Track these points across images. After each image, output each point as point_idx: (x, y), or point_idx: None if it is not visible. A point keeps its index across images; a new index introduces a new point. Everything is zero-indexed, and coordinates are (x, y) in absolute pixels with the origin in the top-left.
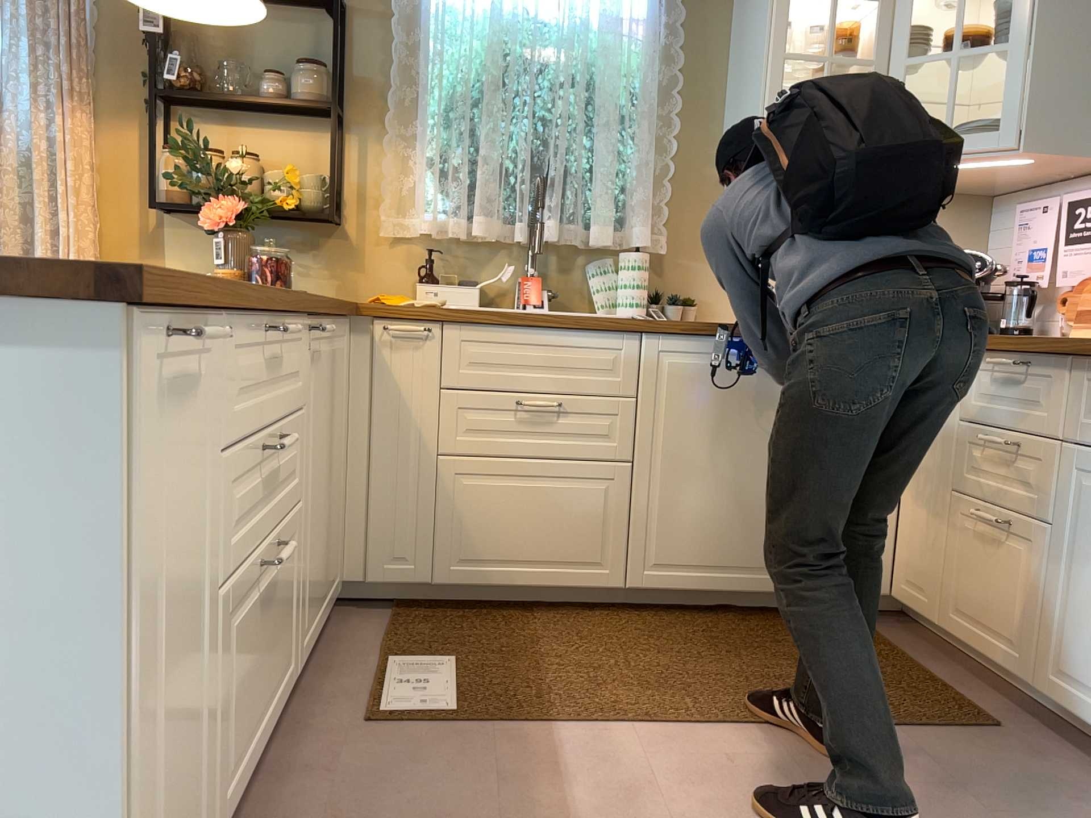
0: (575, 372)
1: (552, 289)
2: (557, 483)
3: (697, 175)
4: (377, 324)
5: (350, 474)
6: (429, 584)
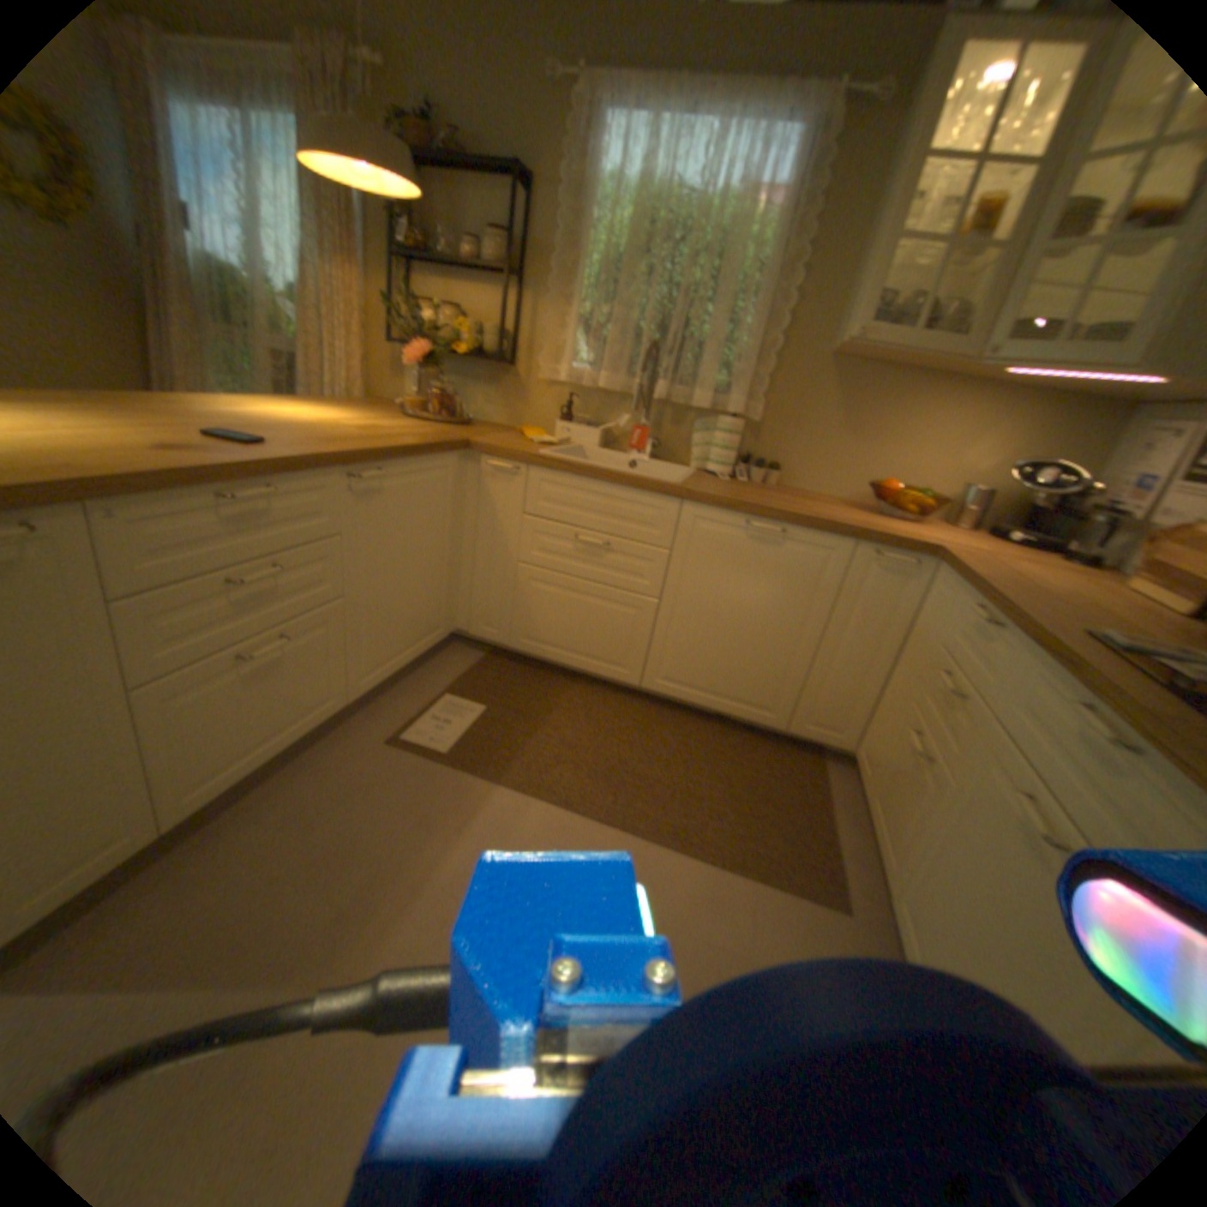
0: (625, 522)
1: (664, 440)
2: (600, 602)
3: (809, 352)
4: (486, 460)
5: (465, 563)
6: (509, 647)
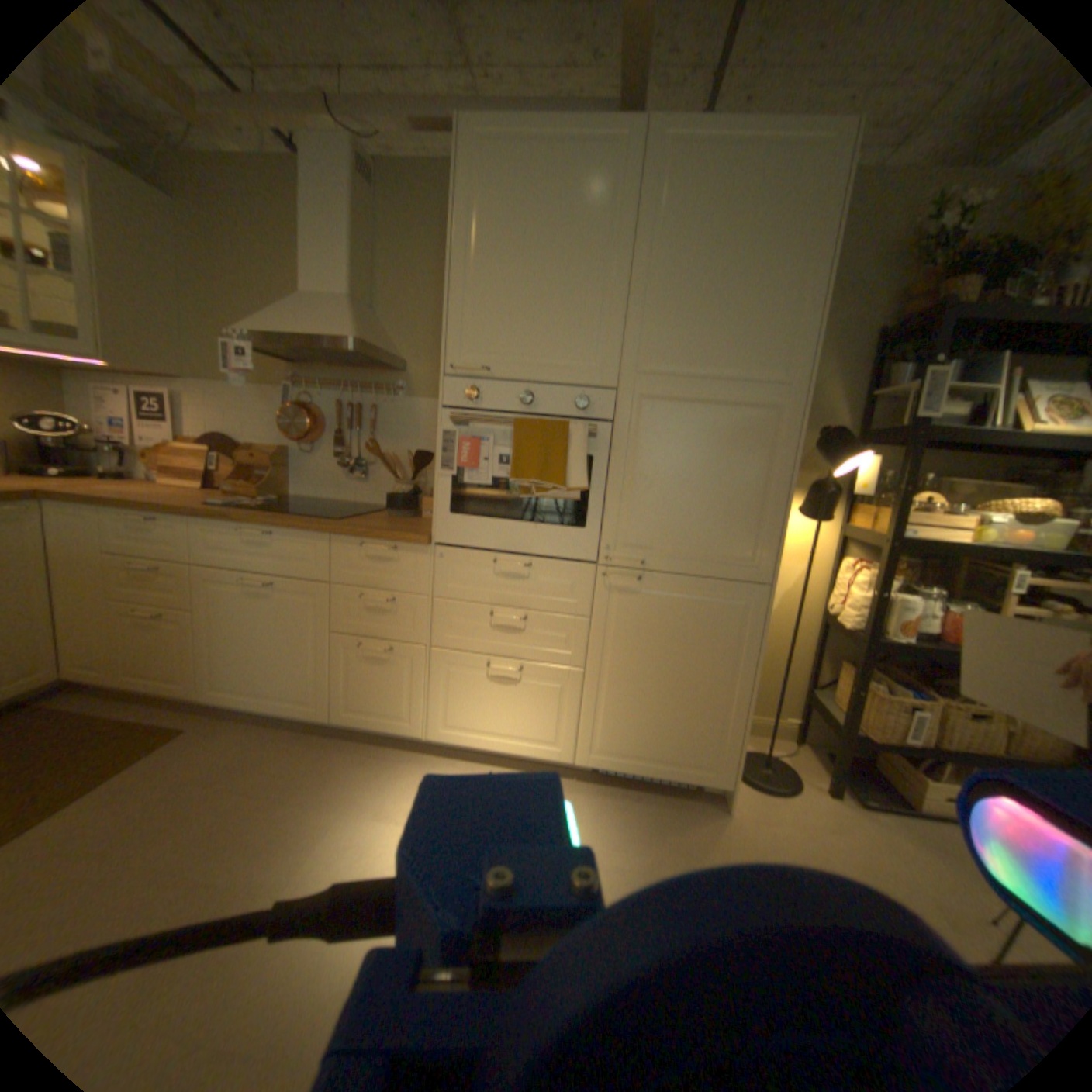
0: None
1: None
2: None
3: None
4: None
5: None
6: None
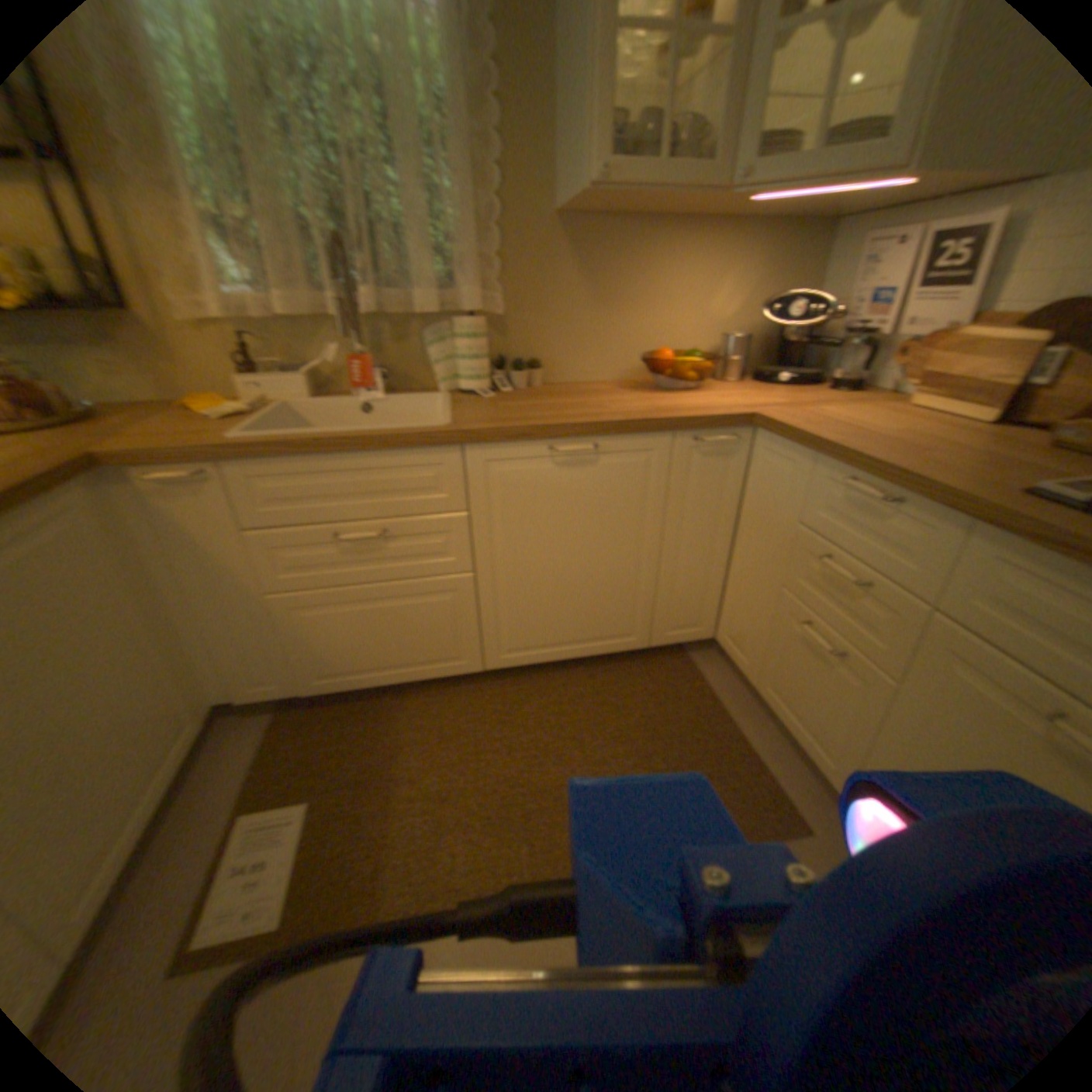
0: (393, 494)
1: (389, 362)
2: (397, 600)
3: (528, 213)
4: (130, 470)
5: (174, 622)
6: (295, 695)
